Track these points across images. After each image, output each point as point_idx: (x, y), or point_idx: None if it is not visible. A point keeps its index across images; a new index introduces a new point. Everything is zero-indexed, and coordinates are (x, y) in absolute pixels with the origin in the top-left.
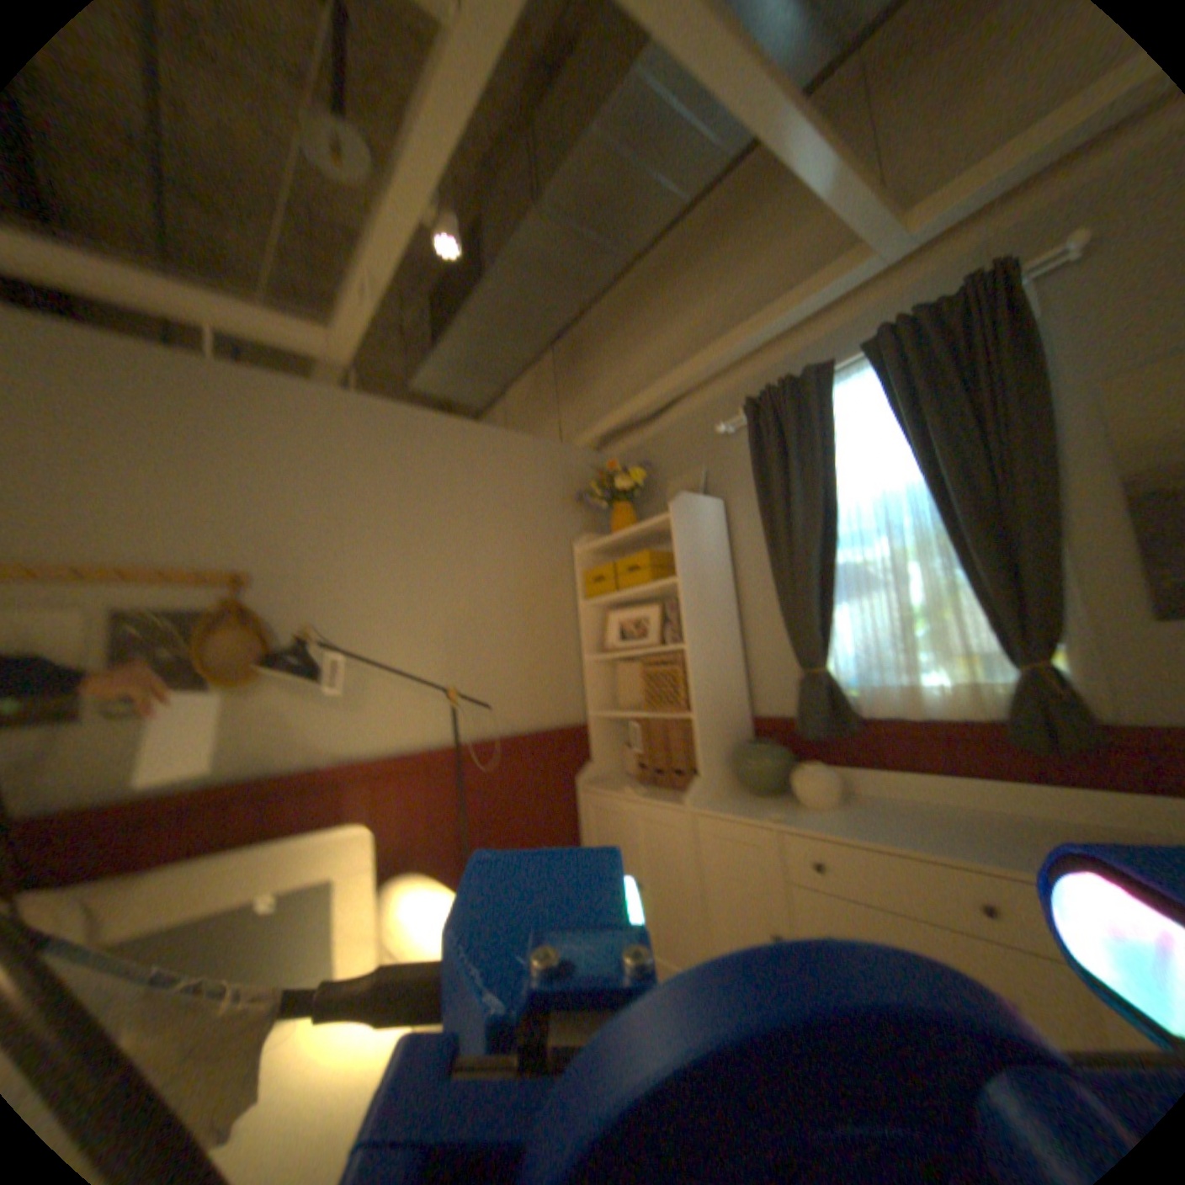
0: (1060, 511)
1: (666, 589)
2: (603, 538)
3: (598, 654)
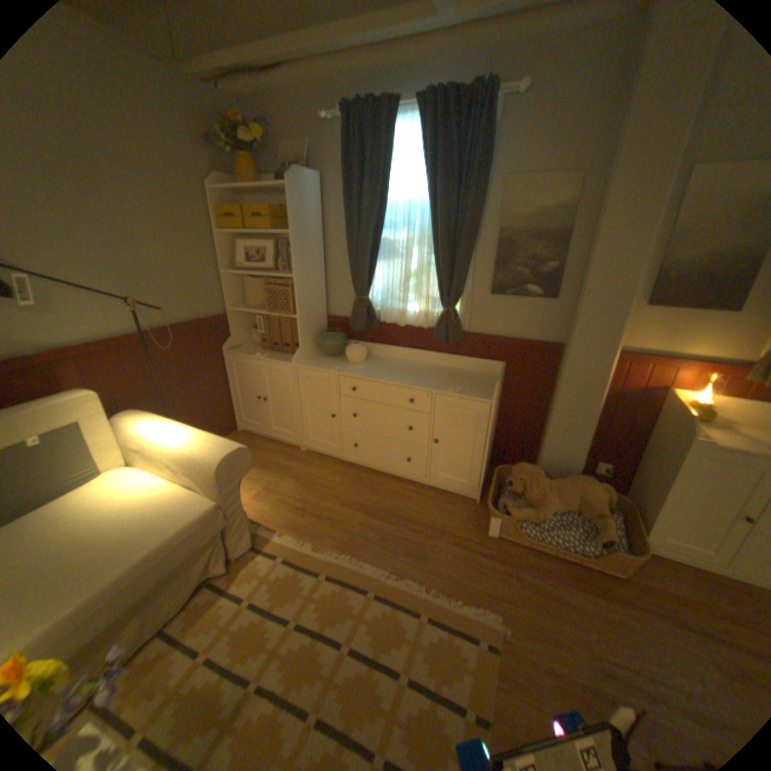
0: (475, 240)
1: (280, 234)
2: (229, 179)
3: (232, 270)
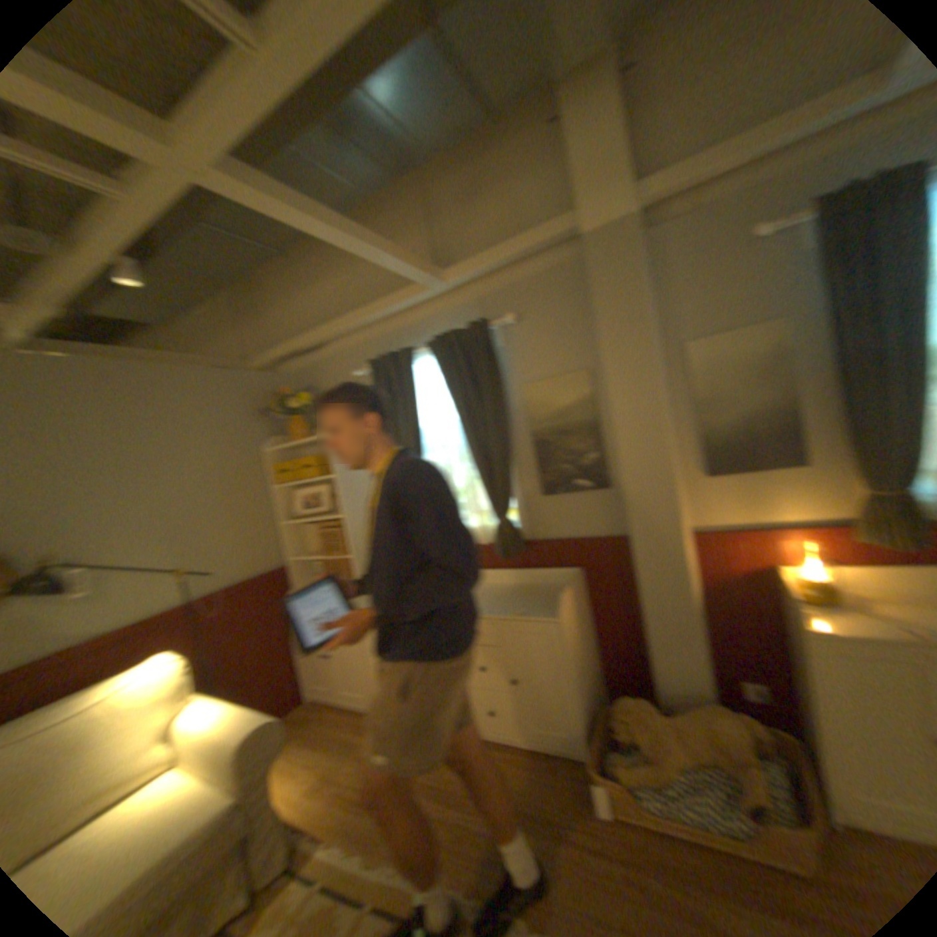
0: (511, 448)
1: (334, 478)
2: (288, 440)
3: (293, 520)
